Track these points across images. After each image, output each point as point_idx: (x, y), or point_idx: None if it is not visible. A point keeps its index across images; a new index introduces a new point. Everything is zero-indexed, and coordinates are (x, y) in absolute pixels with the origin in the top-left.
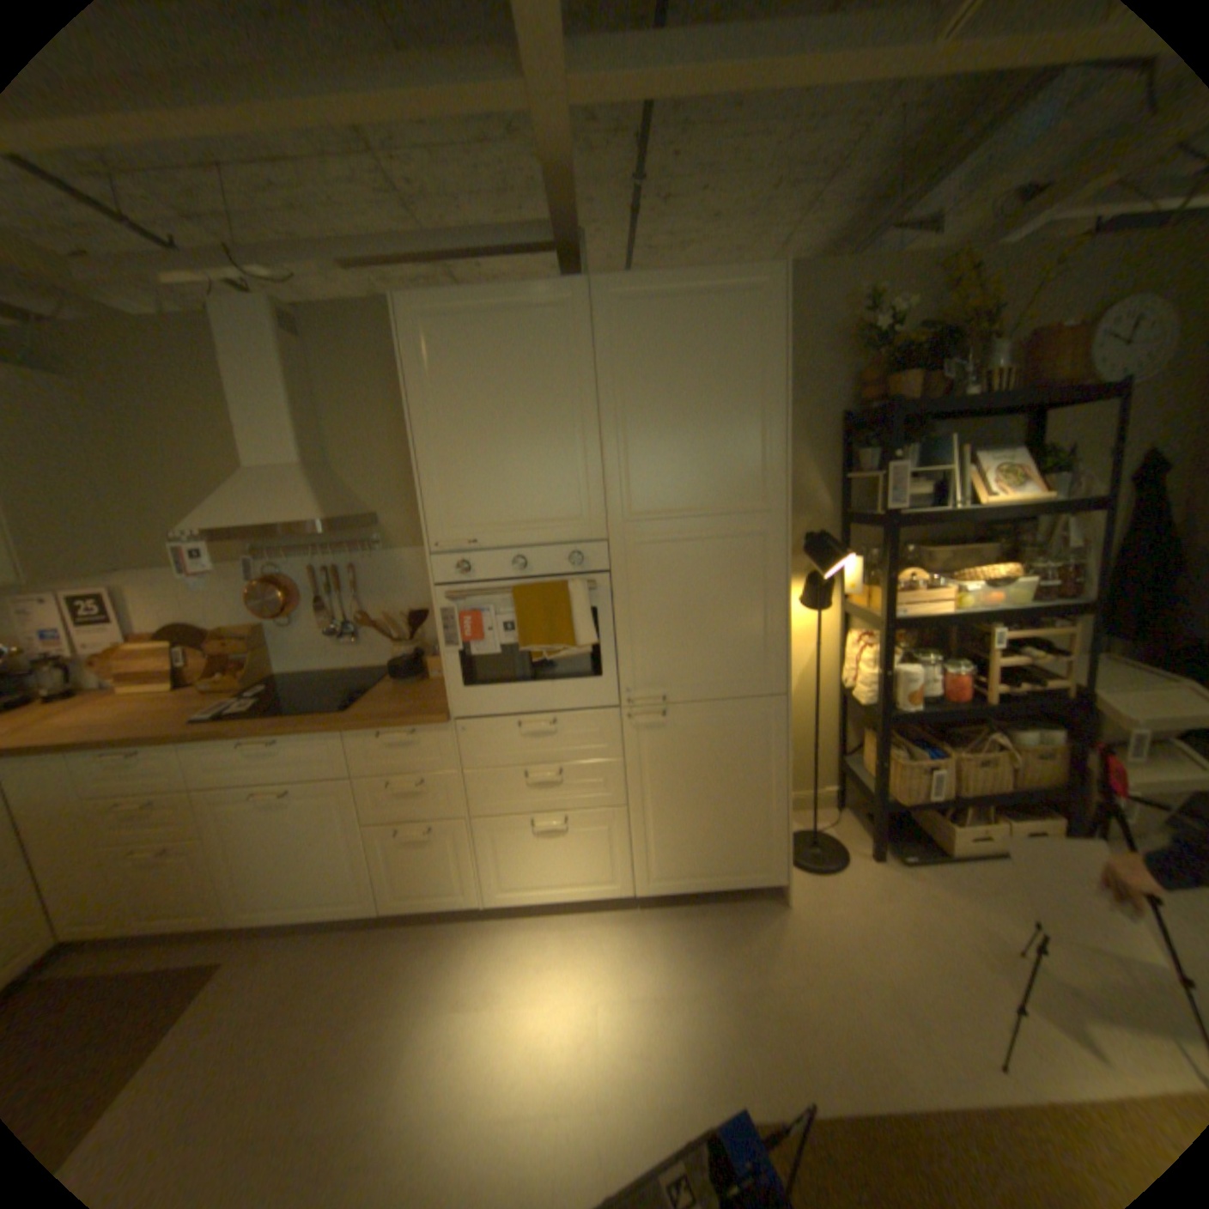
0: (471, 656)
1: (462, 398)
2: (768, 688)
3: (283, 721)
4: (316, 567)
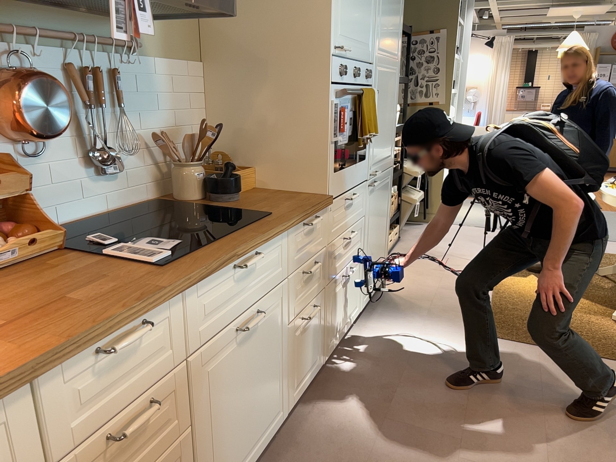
0: (337, 146)
1: None
2: (390, 162)
3: (249, 230)
4: (80, 68)
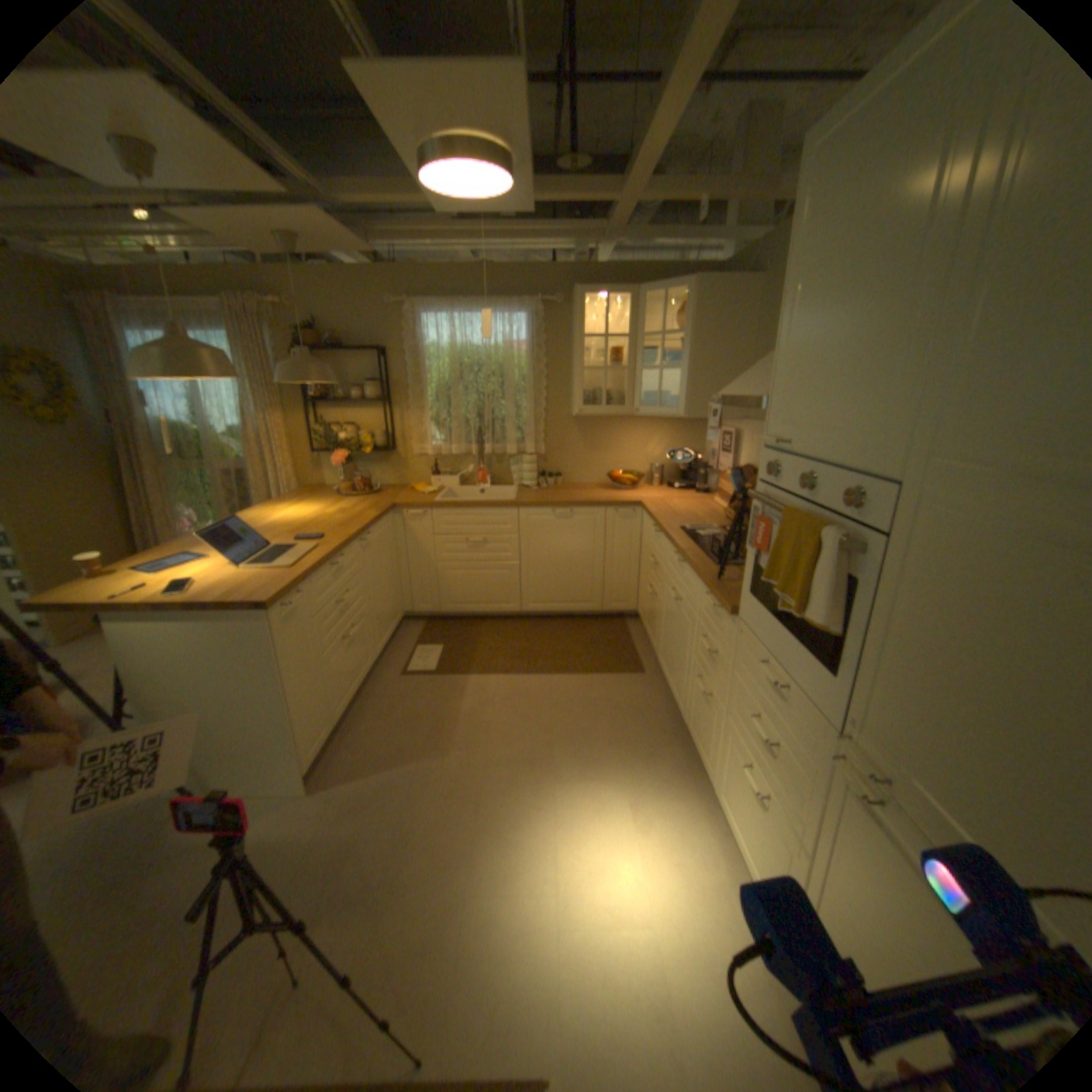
0: (759, 567)
1: (821, 256)
2: None
3: (695, 551)
4: None
